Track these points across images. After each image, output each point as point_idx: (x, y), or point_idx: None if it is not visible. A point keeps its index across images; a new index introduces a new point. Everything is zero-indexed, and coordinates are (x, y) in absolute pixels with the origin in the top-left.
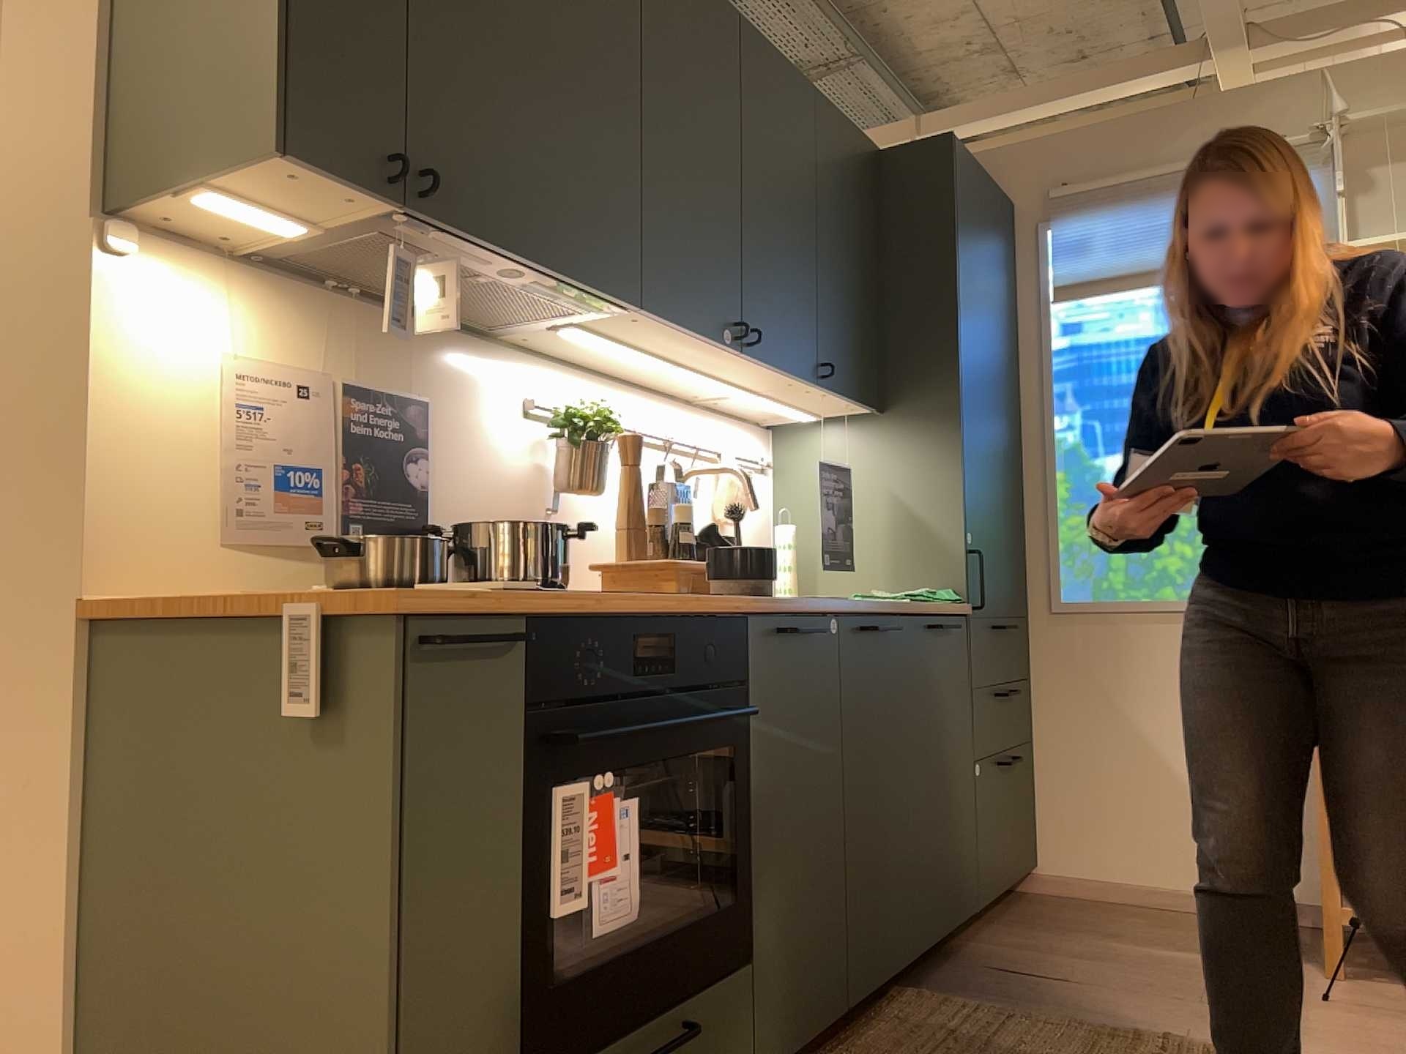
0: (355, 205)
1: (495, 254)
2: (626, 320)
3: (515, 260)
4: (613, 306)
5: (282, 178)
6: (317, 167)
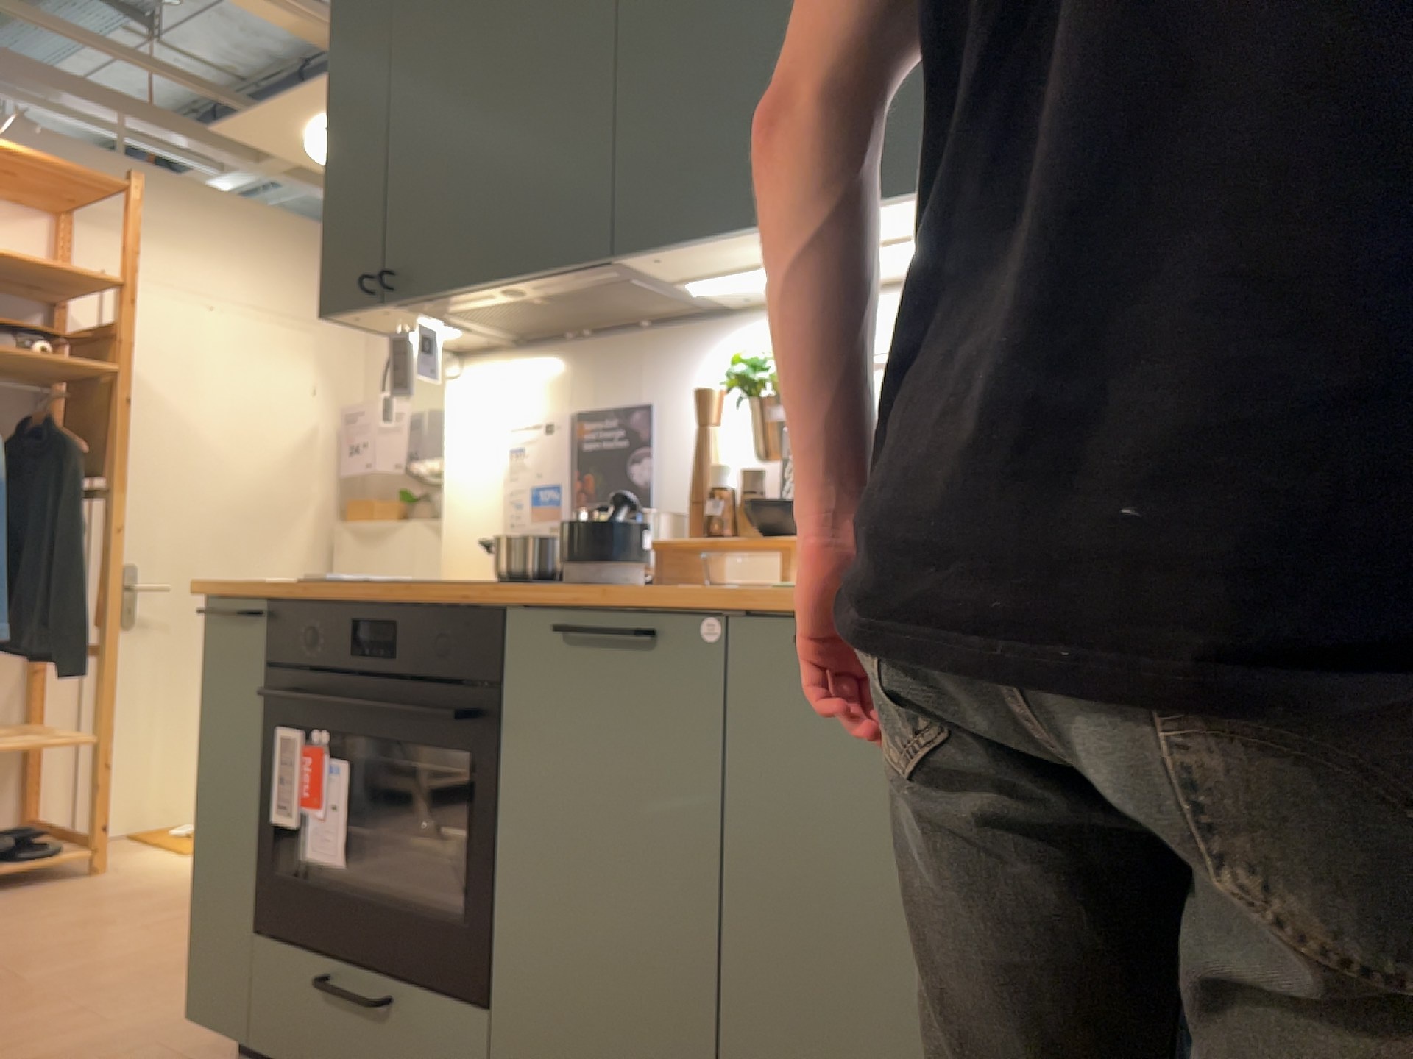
0: (396, 313)
1: (468, 293)
2: (670, 262)
3: (483, 289)
4: (623, 264)
5: (362, 322)
6: (343, 312)
